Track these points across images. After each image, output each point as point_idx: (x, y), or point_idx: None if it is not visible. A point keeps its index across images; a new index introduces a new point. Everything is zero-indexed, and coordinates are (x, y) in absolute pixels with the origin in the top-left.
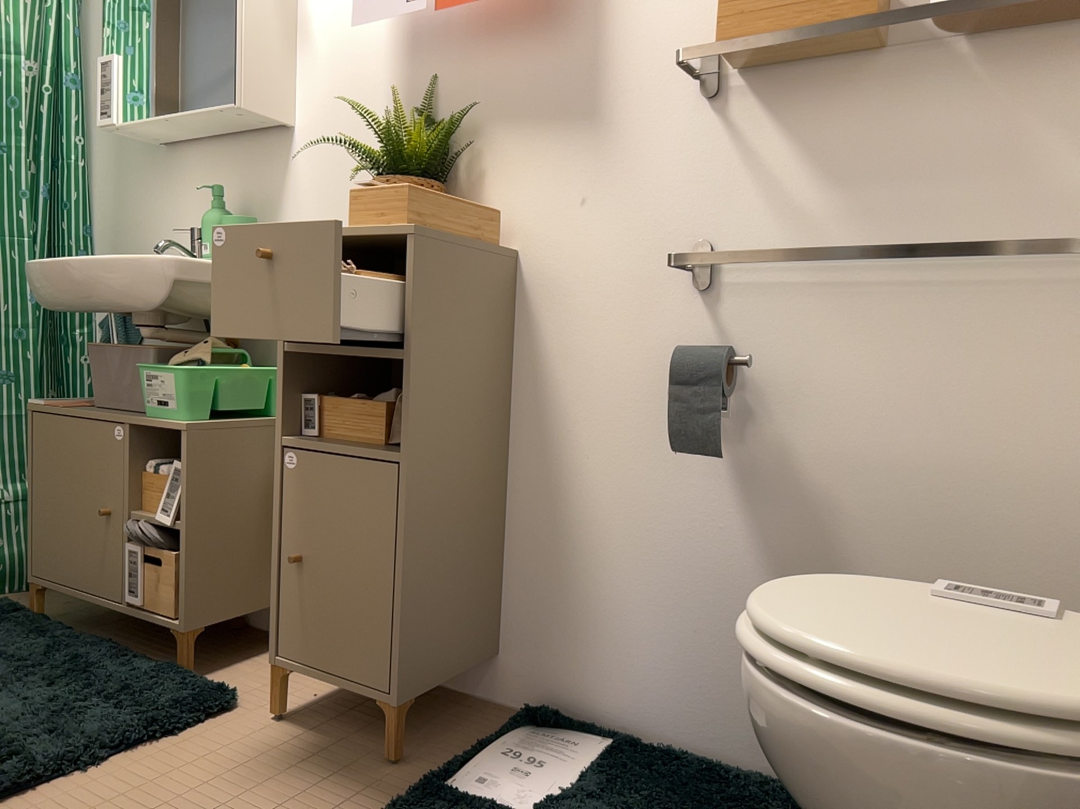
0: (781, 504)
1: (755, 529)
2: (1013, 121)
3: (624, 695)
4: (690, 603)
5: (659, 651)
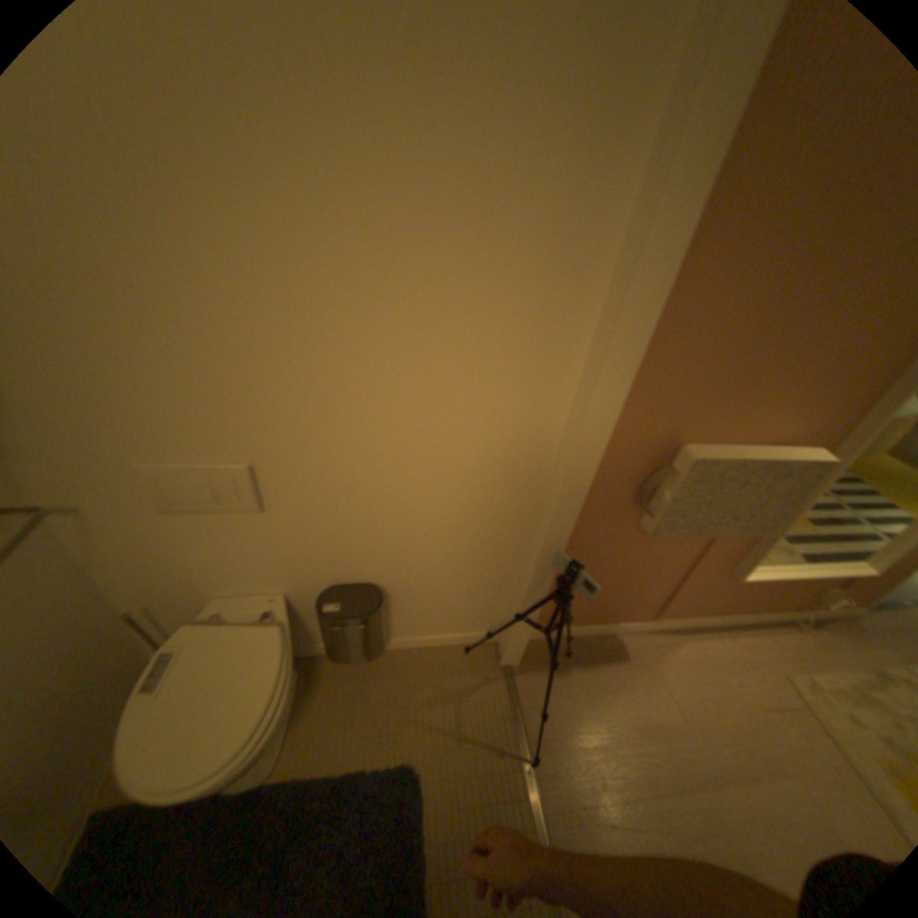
0: None
1: None
2: None
3: None
4: None
5: None
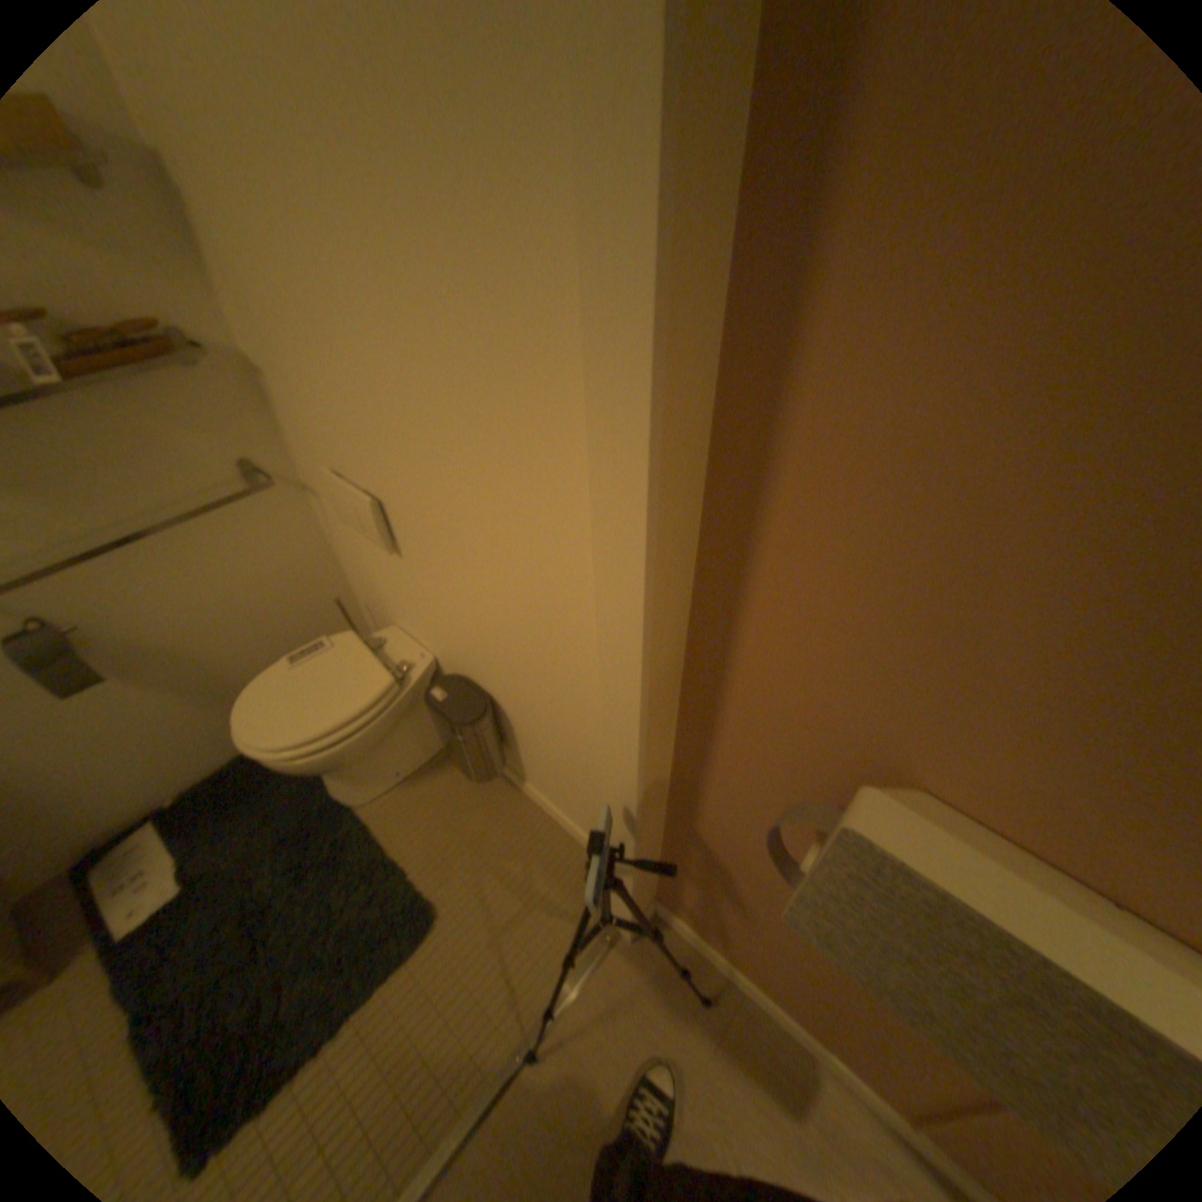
0: (145, 667)
1: (139, 688)
2: (132, 425)
3: (125, 806)
4: (129, 743)
5: (129, 774)
